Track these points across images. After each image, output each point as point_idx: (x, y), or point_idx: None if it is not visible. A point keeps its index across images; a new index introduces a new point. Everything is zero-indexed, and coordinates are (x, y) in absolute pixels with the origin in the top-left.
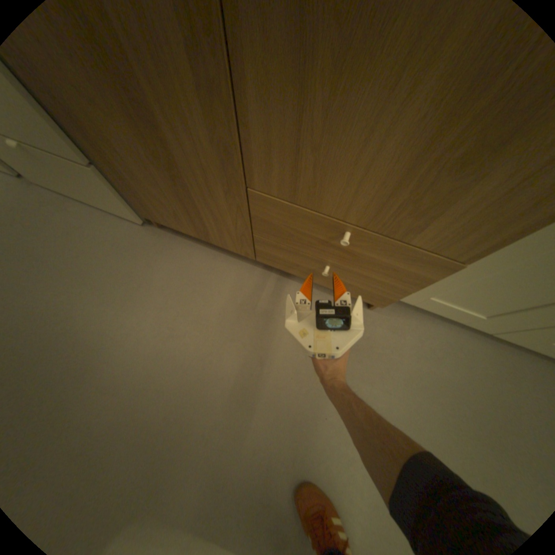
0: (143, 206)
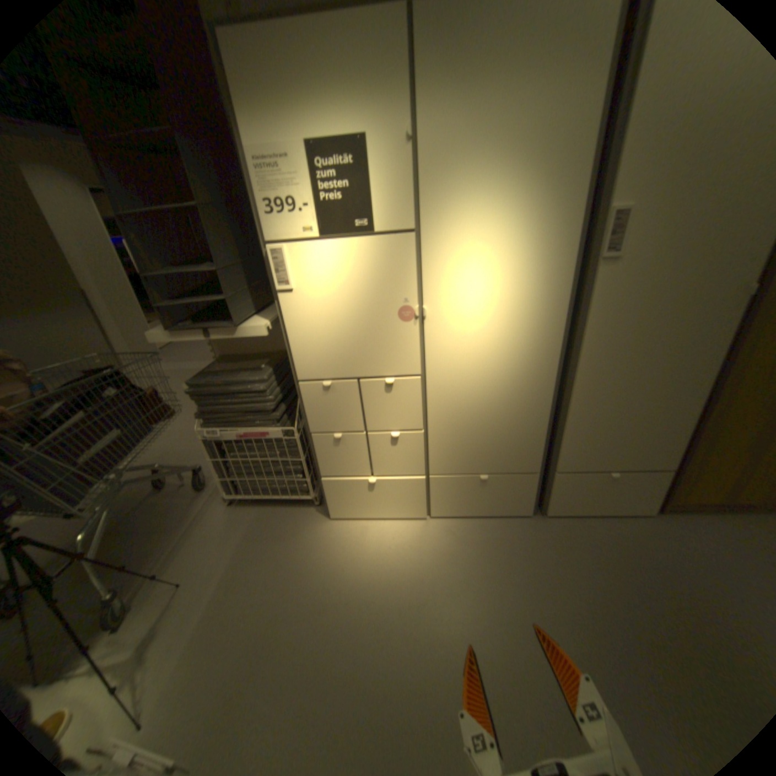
0: (691, 490)
